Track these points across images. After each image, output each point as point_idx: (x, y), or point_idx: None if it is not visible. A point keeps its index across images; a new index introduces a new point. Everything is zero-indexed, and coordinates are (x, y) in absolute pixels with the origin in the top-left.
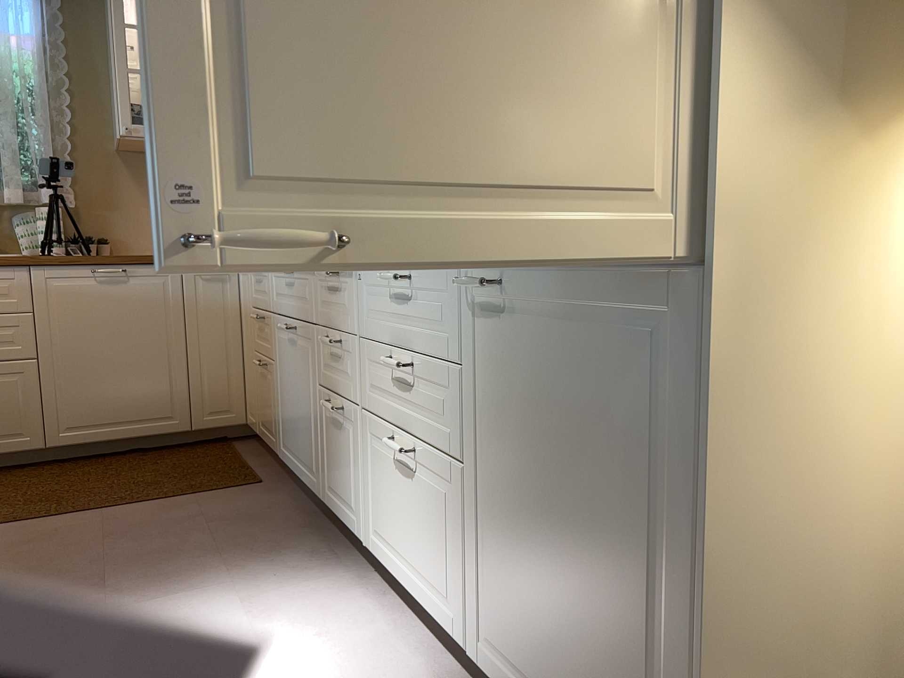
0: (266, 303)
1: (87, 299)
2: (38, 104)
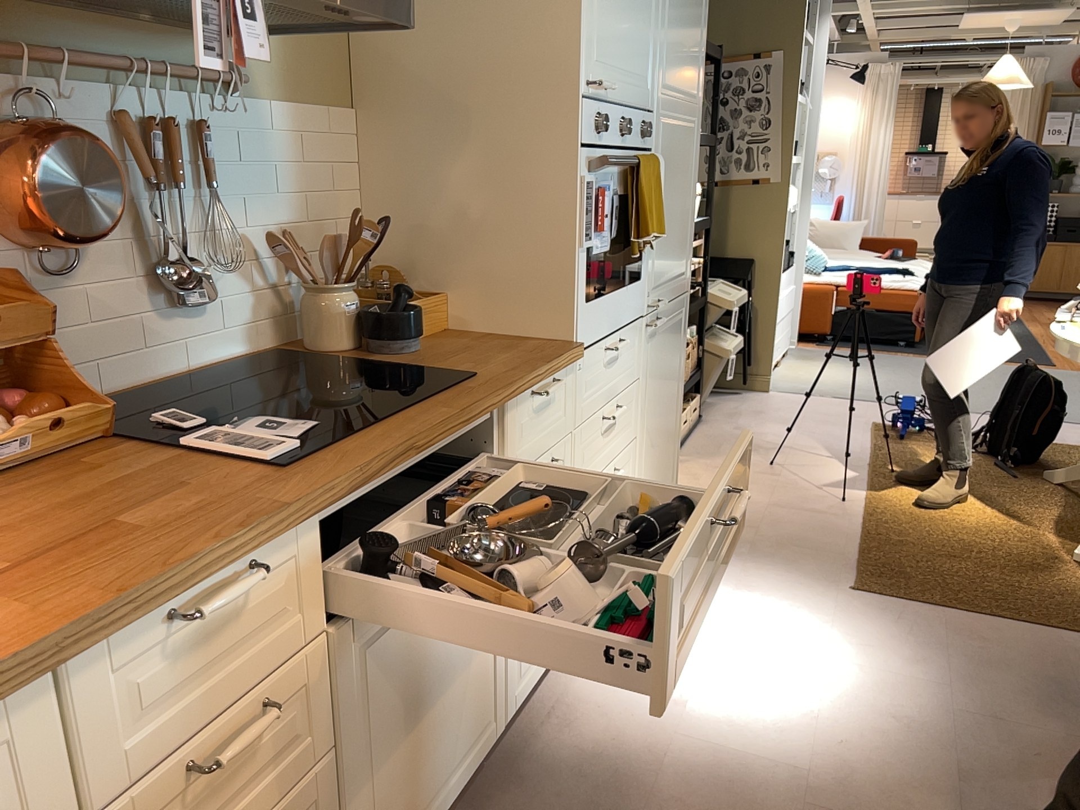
0: (279, 645)
1: None
2: None
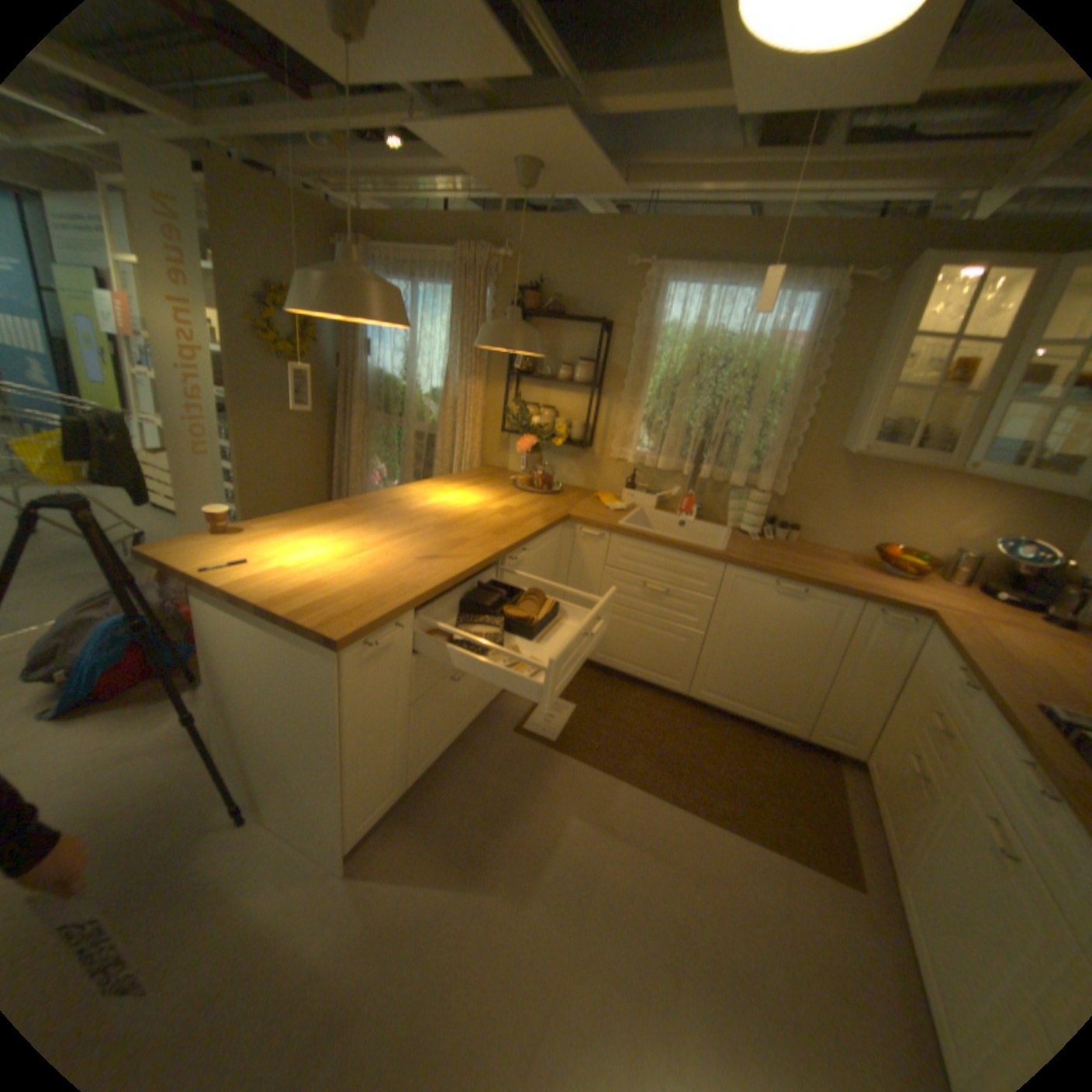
0: (967, 733)
1: (763, 603)
2: (787, 399)
